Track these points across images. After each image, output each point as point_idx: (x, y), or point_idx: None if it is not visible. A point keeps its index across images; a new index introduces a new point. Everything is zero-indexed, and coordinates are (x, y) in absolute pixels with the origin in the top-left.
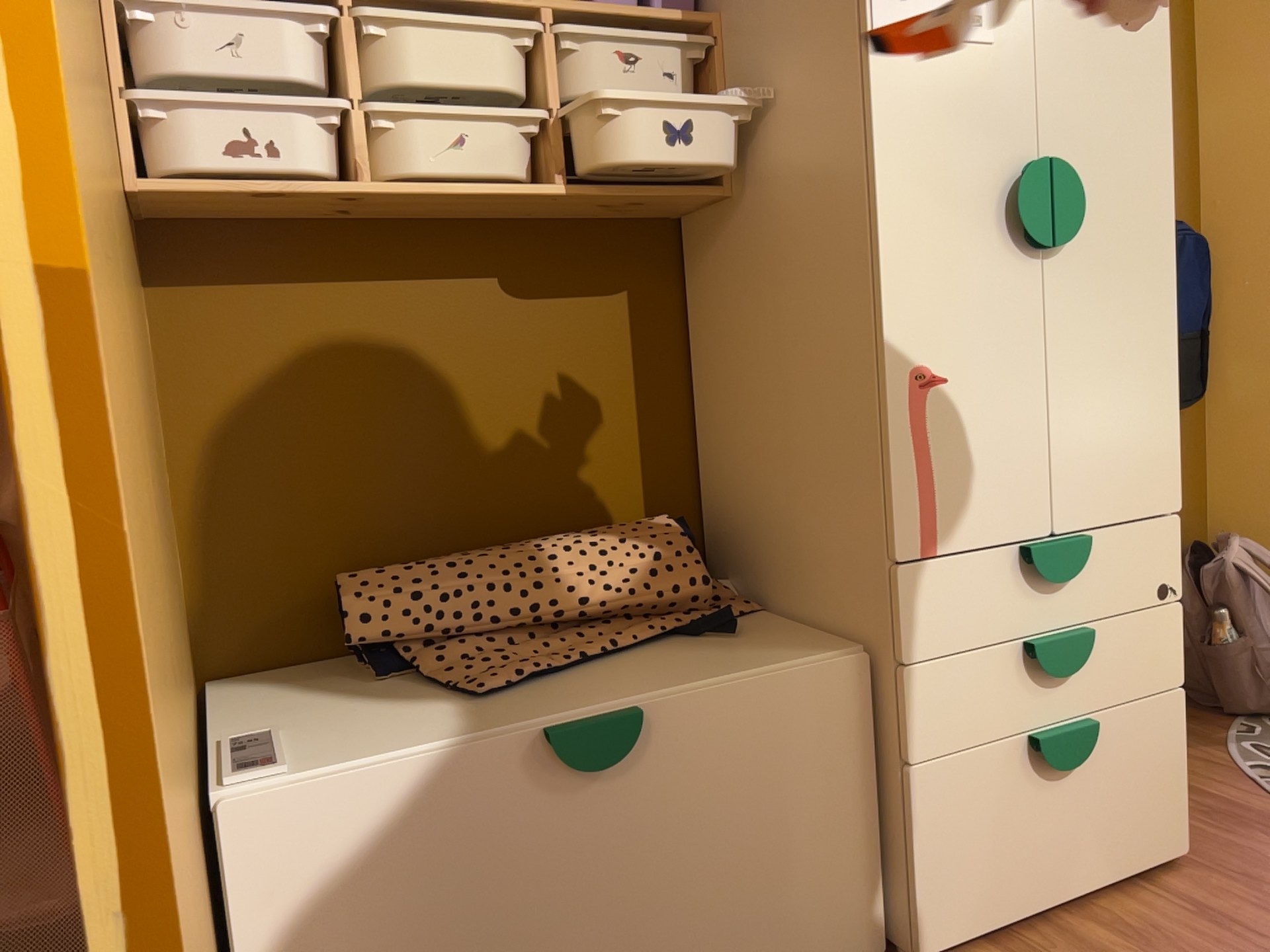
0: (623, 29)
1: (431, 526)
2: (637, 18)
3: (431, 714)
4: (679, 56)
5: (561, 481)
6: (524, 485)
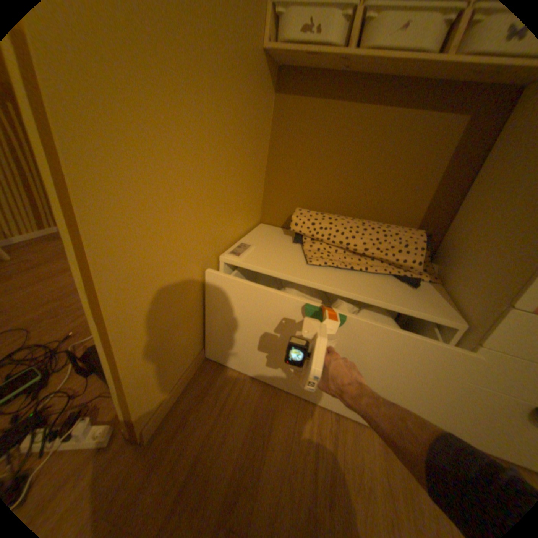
0: None
1: (335, 203)
2: None
3: (291, 261)
4: None
5: (388, 203)
6: (373, 200)
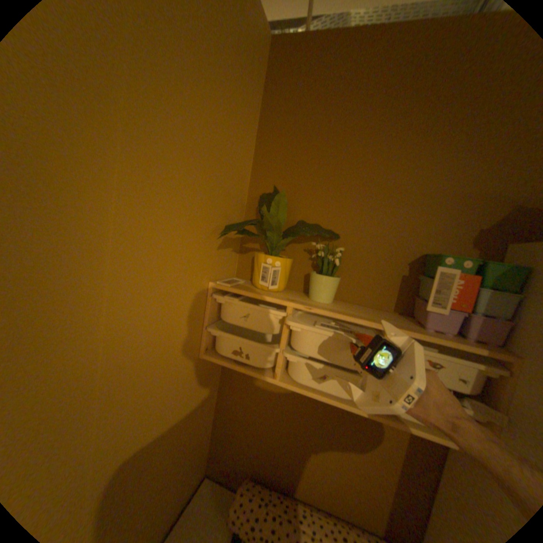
0: (436, 356)
1: (287, 475)
2: (451, 349)
3: None
4: (477, 376)
5: (346, 492)
6: (329, 484)
